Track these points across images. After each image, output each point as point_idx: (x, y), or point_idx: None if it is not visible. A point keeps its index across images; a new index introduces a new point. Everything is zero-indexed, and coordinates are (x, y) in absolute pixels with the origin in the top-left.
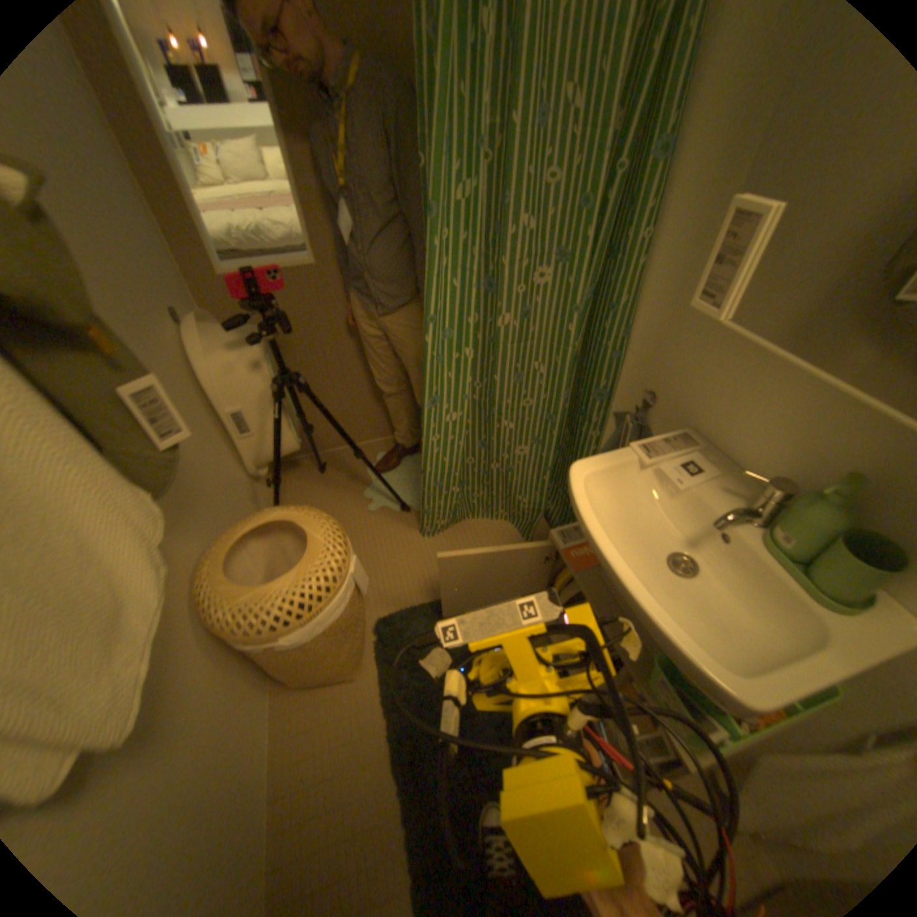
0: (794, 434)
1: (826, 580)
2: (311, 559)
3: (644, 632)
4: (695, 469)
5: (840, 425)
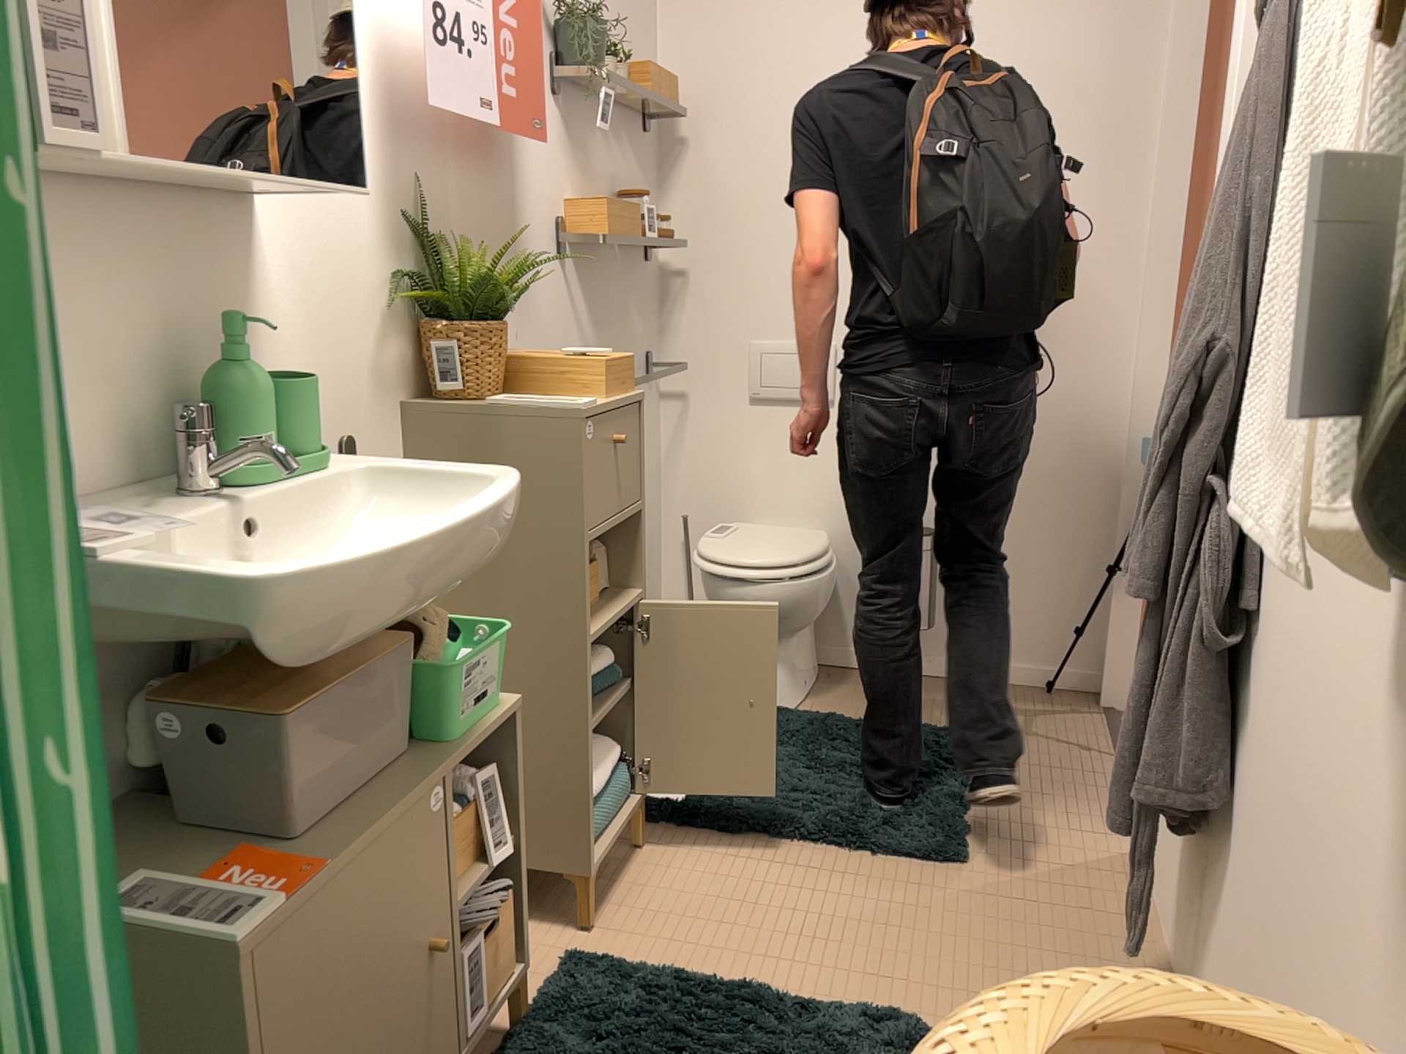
0: (86, 372)
1: (316, 438)
2: (1026, 1028)
3: (387, 741)
4: (114, 521)
5: (115, 313)
